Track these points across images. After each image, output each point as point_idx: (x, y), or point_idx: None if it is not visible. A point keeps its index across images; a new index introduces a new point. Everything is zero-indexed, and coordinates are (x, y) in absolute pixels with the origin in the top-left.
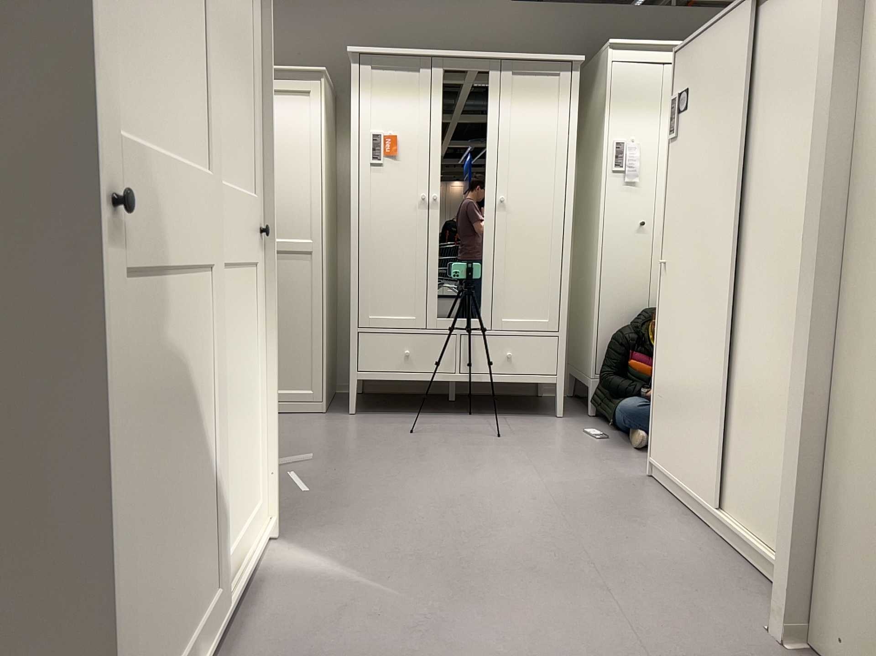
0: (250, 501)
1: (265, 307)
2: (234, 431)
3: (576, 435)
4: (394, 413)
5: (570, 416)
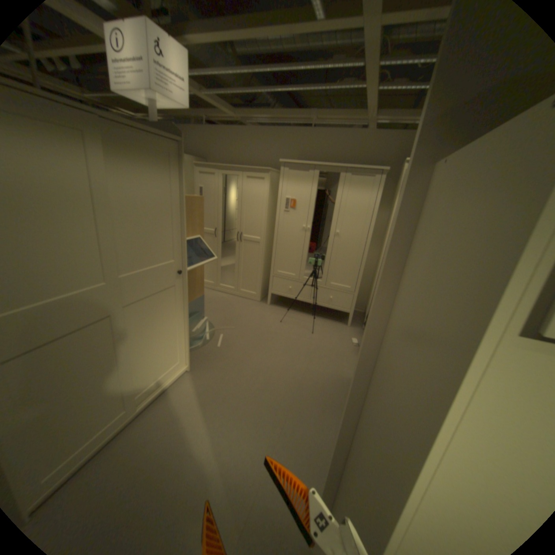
0: (171, 363)
1: (185, 297)
2: (155, 348)
3: (346, 340)
4: (284, 307)
5: (354, 326)
